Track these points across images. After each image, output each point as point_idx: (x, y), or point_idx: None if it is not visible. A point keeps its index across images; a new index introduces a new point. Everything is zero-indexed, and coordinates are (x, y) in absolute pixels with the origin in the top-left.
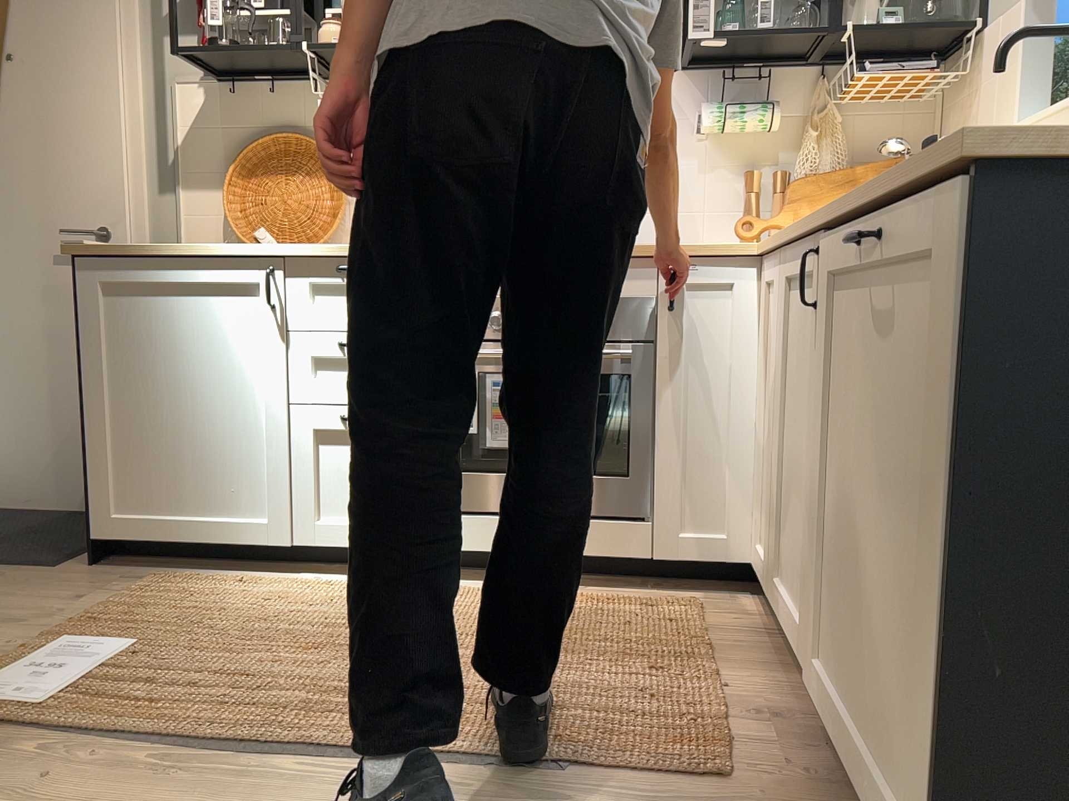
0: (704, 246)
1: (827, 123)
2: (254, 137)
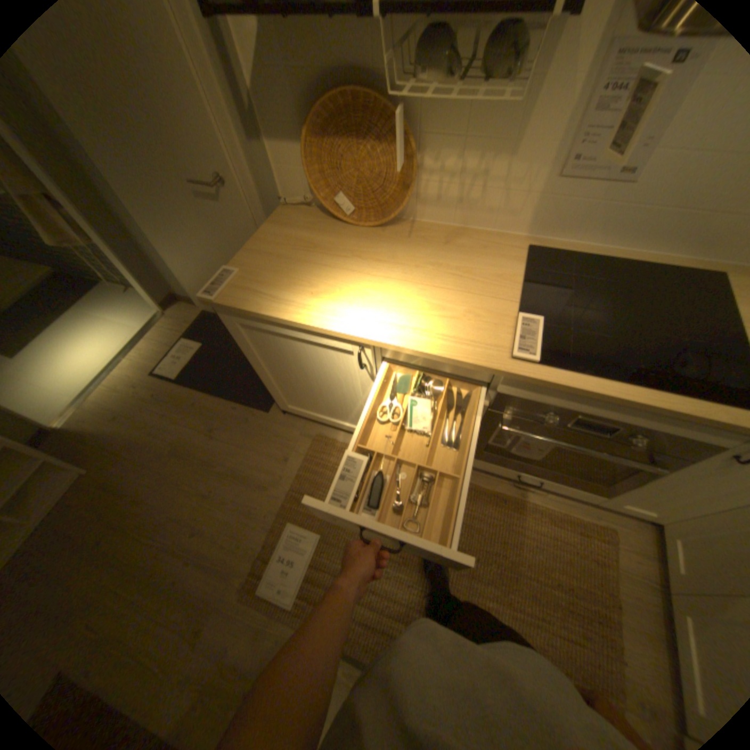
0: None
1: None
2: (321, 77)
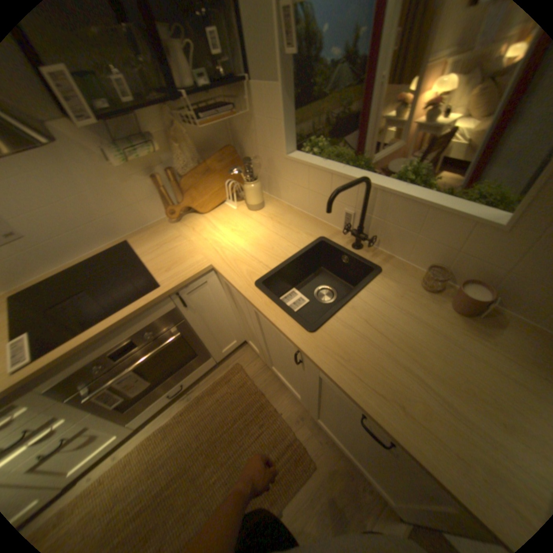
0: (187, 278)
1: (181, 132)
2: None
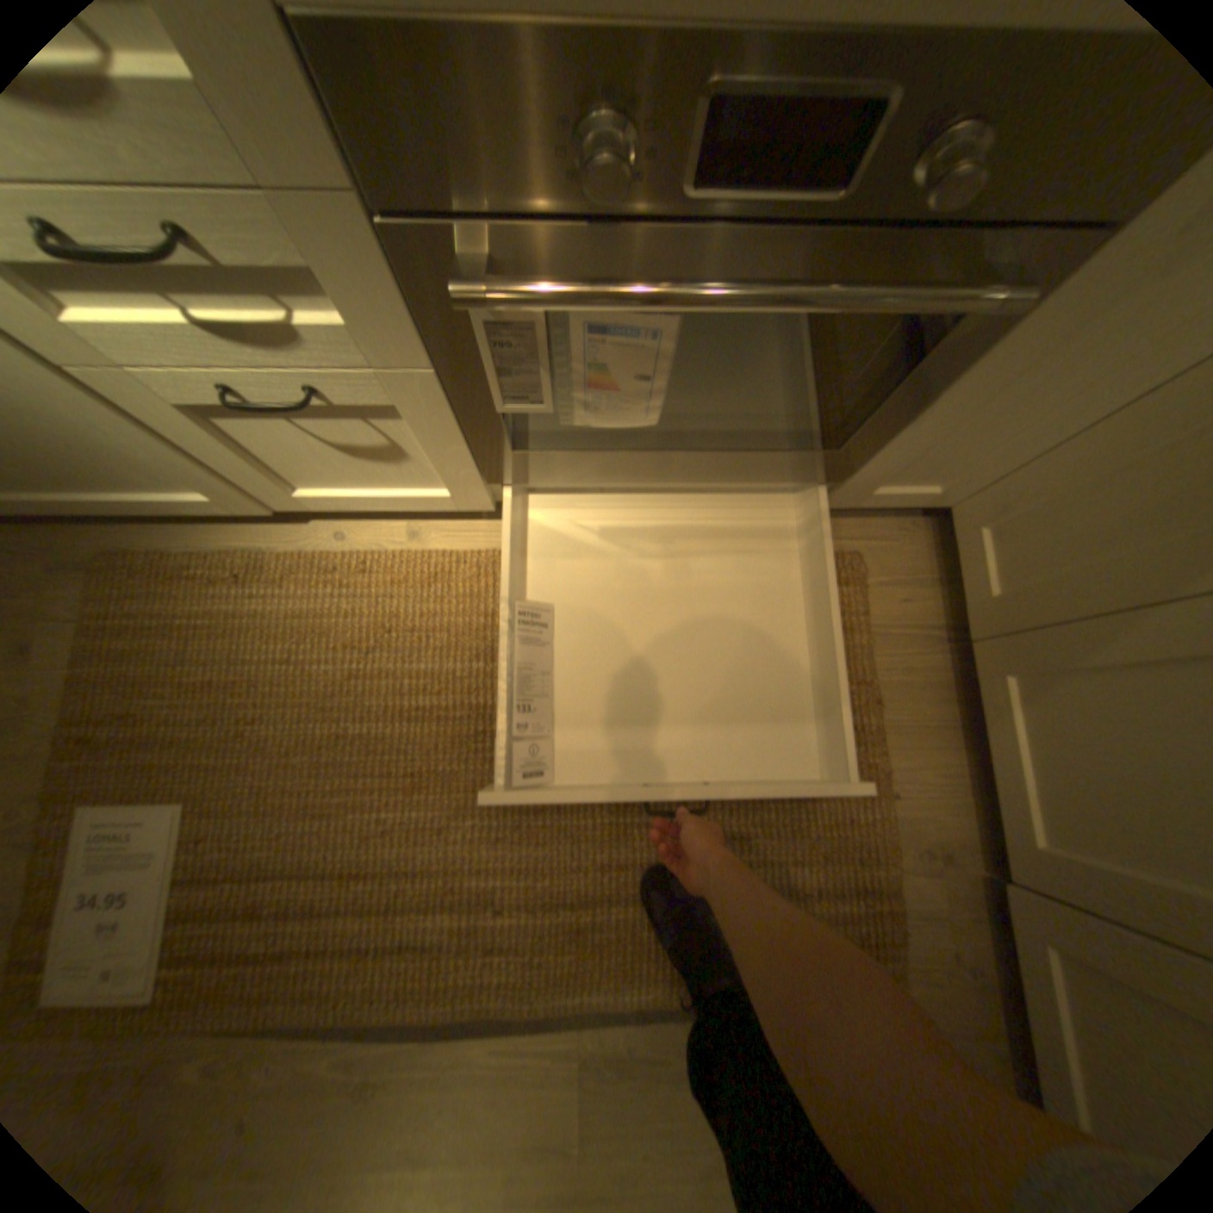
0: None
1: None
2: None
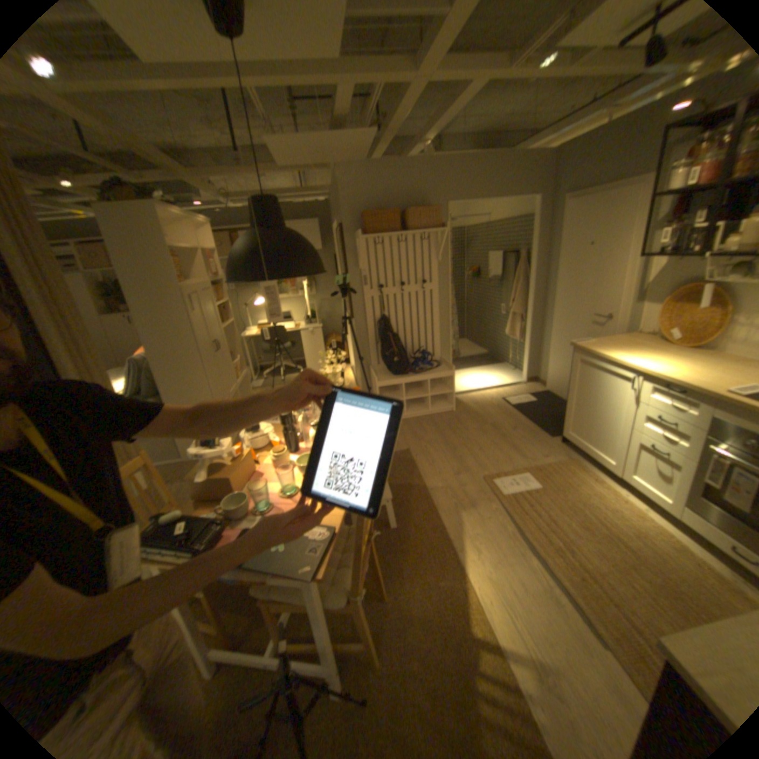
0: None
1: None
2: (688, 280)
